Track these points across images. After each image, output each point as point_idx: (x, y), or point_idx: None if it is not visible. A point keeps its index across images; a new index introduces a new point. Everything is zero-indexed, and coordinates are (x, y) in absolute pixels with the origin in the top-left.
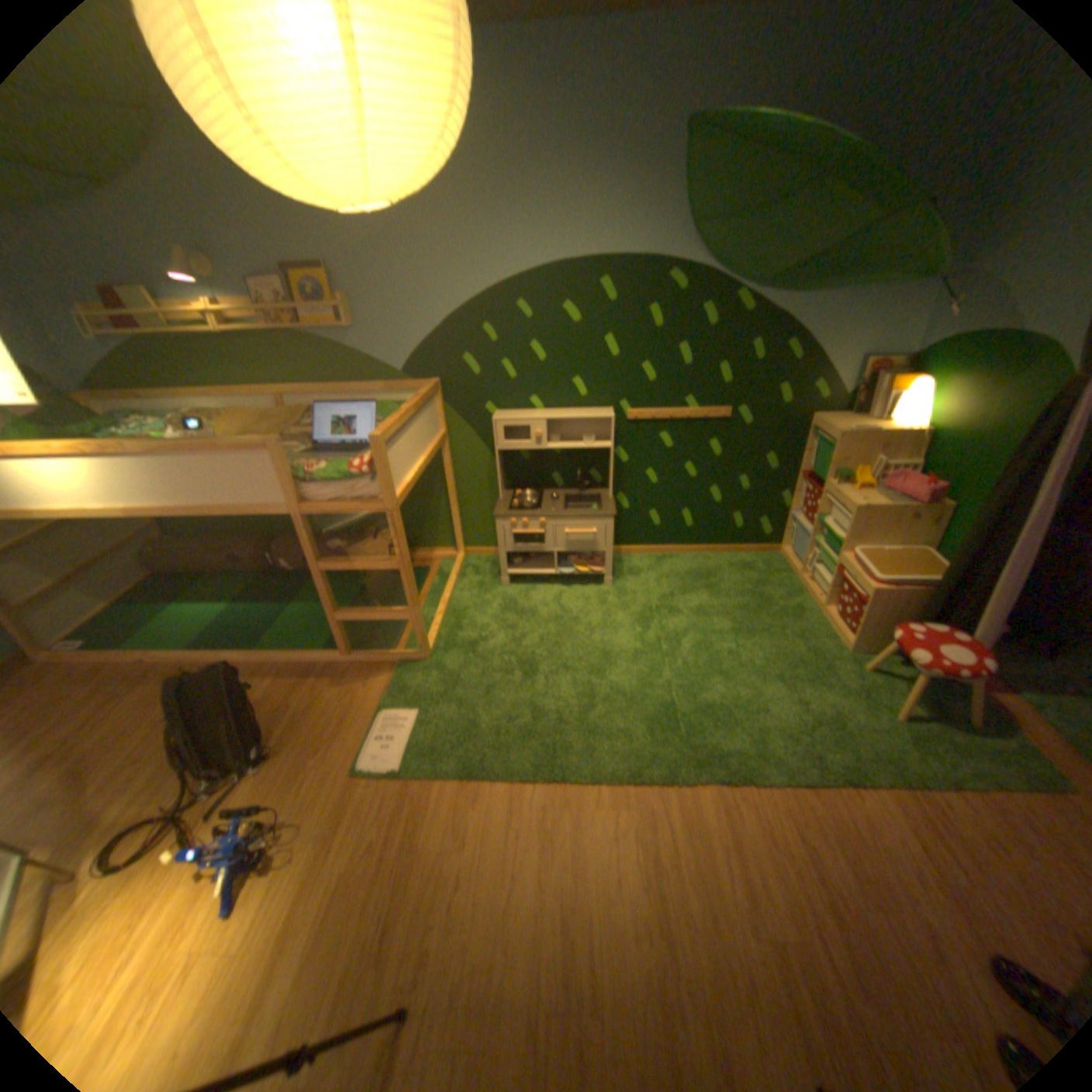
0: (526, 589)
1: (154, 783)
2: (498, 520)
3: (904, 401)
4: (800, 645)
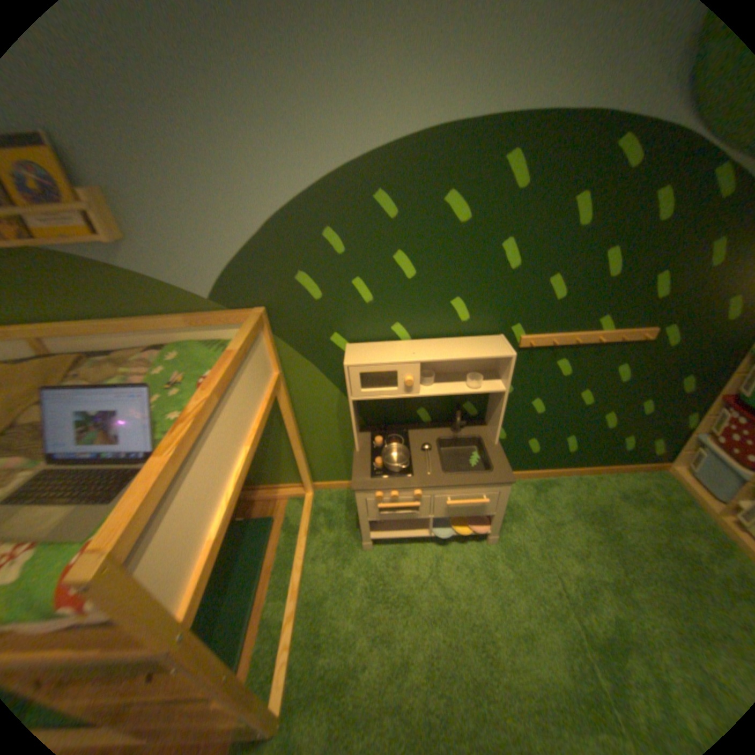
0: (394, 553)
1: None
2: (358, 494)
3: None
4: None
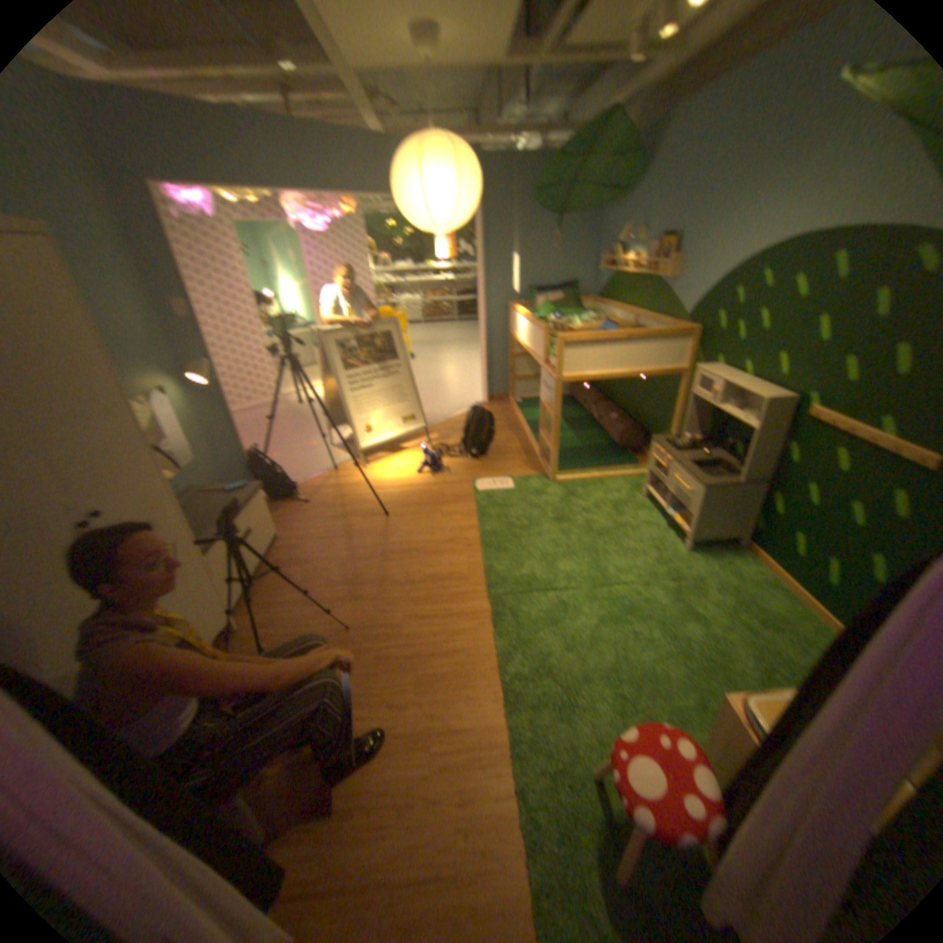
0: (648, 509)
1: (463, 445)
2: (652, 443)
3: None
4: (687, 707)
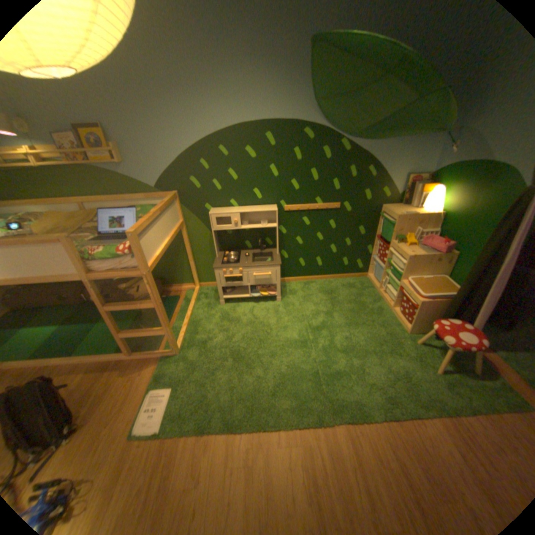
0: (234, 306)
1: None
2: (215, 270)
3: (429, 198)
4: (383, 331)
